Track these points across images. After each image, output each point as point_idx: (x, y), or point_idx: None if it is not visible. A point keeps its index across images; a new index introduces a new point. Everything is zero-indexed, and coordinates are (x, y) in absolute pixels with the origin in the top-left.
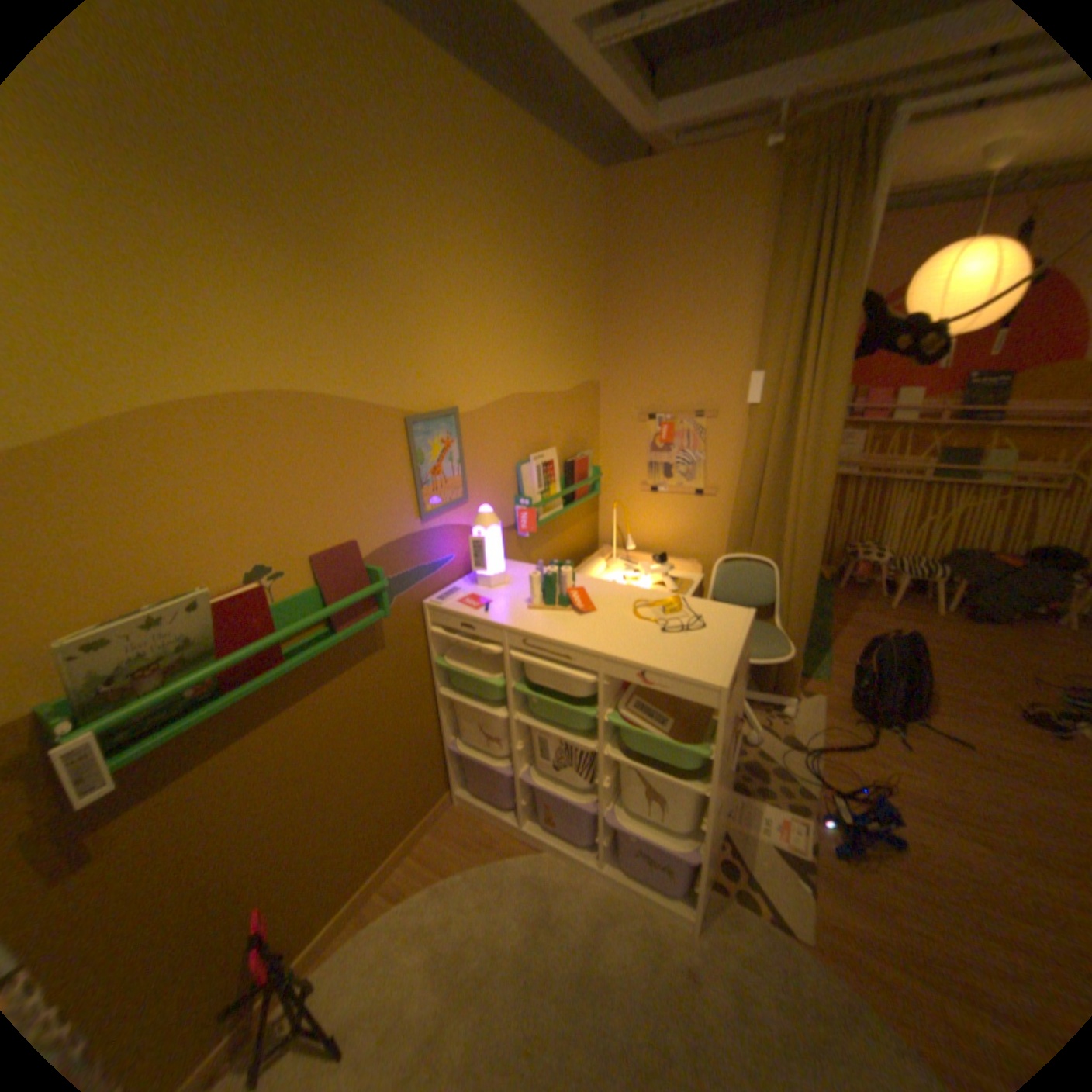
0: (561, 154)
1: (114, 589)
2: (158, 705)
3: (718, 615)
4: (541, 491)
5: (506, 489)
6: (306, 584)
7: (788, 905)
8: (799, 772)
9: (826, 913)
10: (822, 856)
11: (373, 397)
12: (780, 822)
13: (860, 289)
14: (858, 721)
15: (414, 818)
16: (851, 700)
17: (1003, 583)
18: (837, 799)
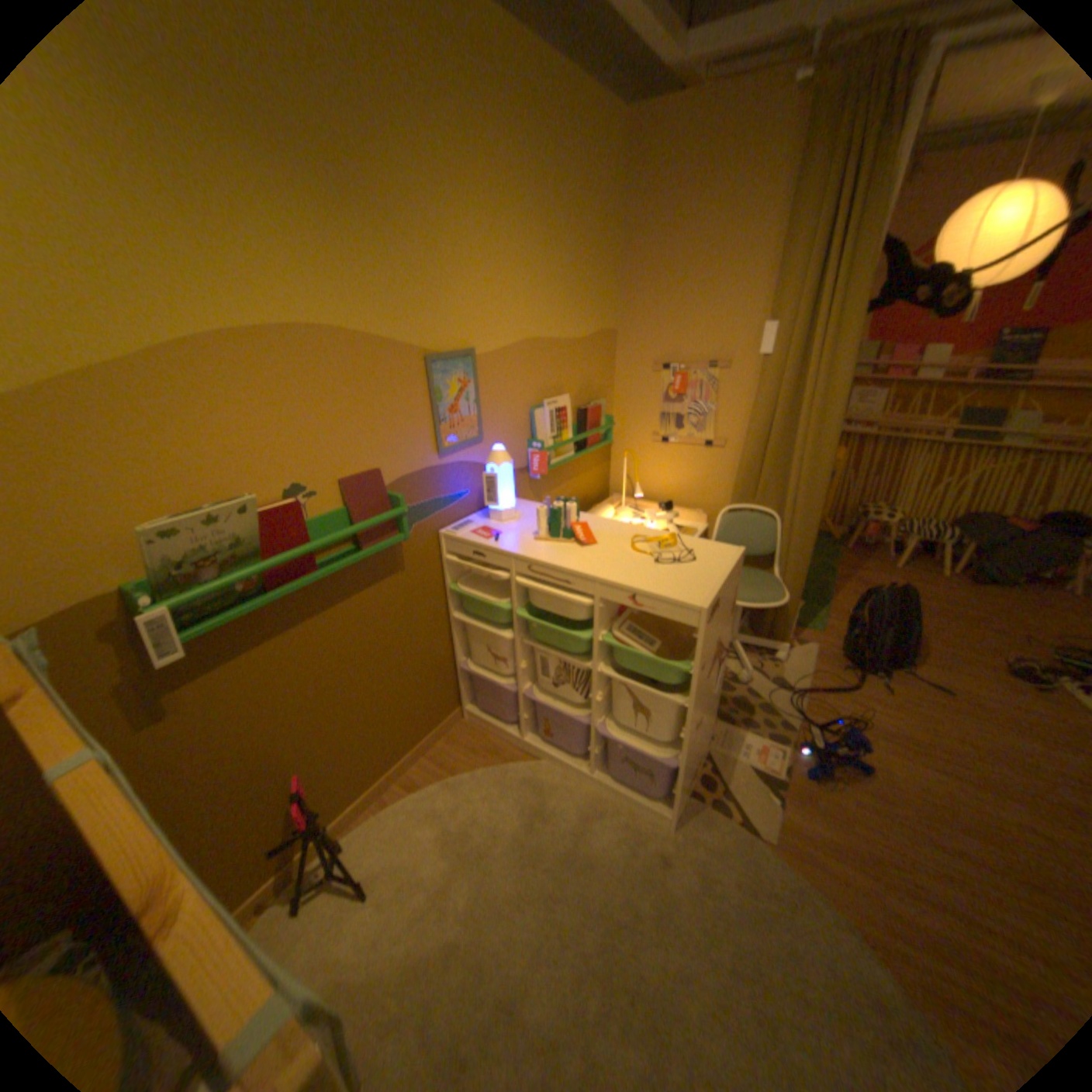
0: (584, 90)
1: (177, 493)
2: (215, 594)
3: (708, 551)
4: (553, 435)
5: (519, 432)
6: (335, 505)
7: (758, 813)
8: (783, 707)
9: (791, 821)
10: (794, 776)
11: (395, 335)
12: (760, 747)
13: (878, 237)
14: (846, 667)
15: (429, 726)
16: (842, 649)
17: (1012, 546)
18: (815, 731)
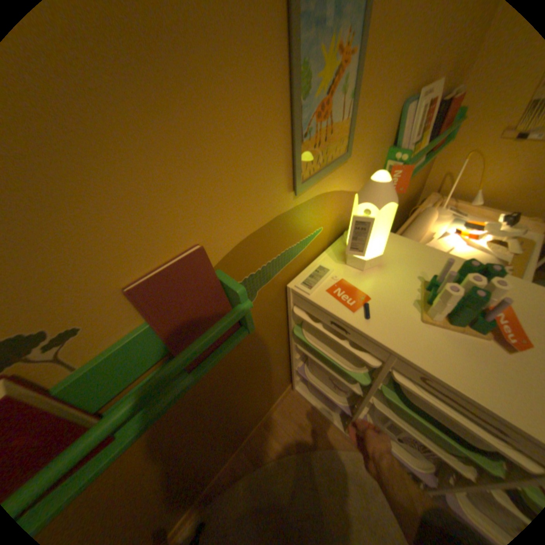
0: None
1: None
2: None
3: None
4: (418, 139)
5: (386, 137)
6: (128, 325)
7: None
8: None
9: None
10: None
11: None
12: None
13: None
14: None
15: (268, 408)
16: None
17: None
18: None
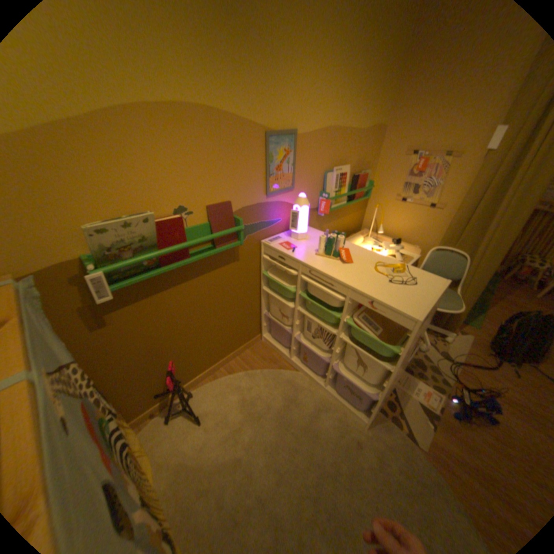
0: None
1: (112, 205)
2: (132, 265)
3: (426, 279)
4: (335, 190)
5: (316, 186)
6: (203, 220)
7: (419, 431)
8: (445, 371)
9: (439, 440)
10: (445, 414)
11: (249, 116)
12: (426, 392)
13: None
14: (490, 354)
15: (243, 341)
16: (490, 342)
17: None
18: (463, 390)
